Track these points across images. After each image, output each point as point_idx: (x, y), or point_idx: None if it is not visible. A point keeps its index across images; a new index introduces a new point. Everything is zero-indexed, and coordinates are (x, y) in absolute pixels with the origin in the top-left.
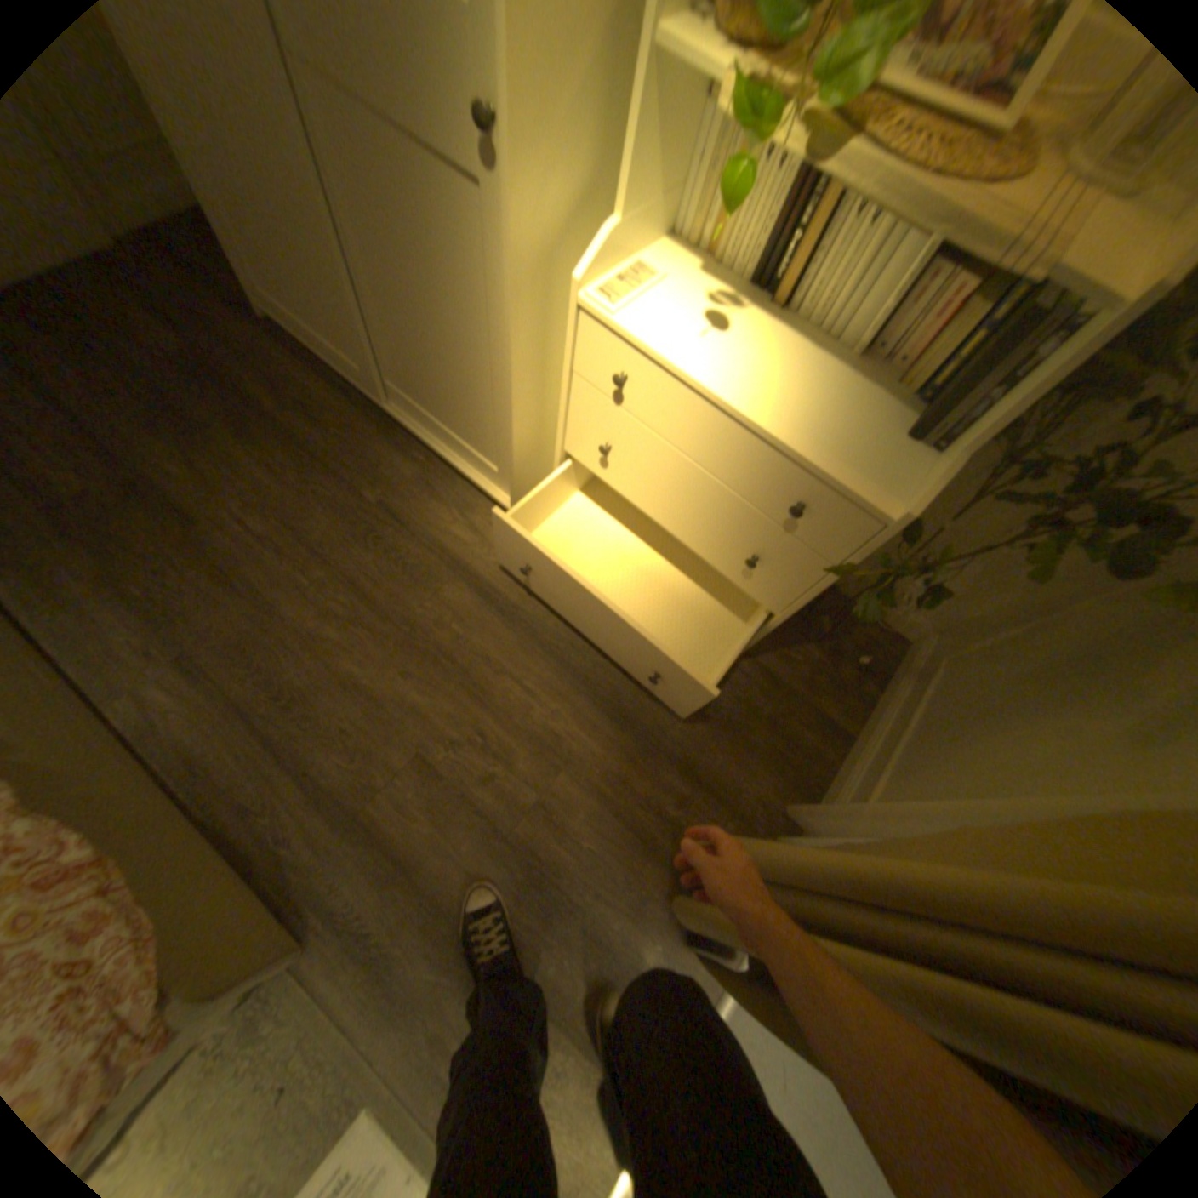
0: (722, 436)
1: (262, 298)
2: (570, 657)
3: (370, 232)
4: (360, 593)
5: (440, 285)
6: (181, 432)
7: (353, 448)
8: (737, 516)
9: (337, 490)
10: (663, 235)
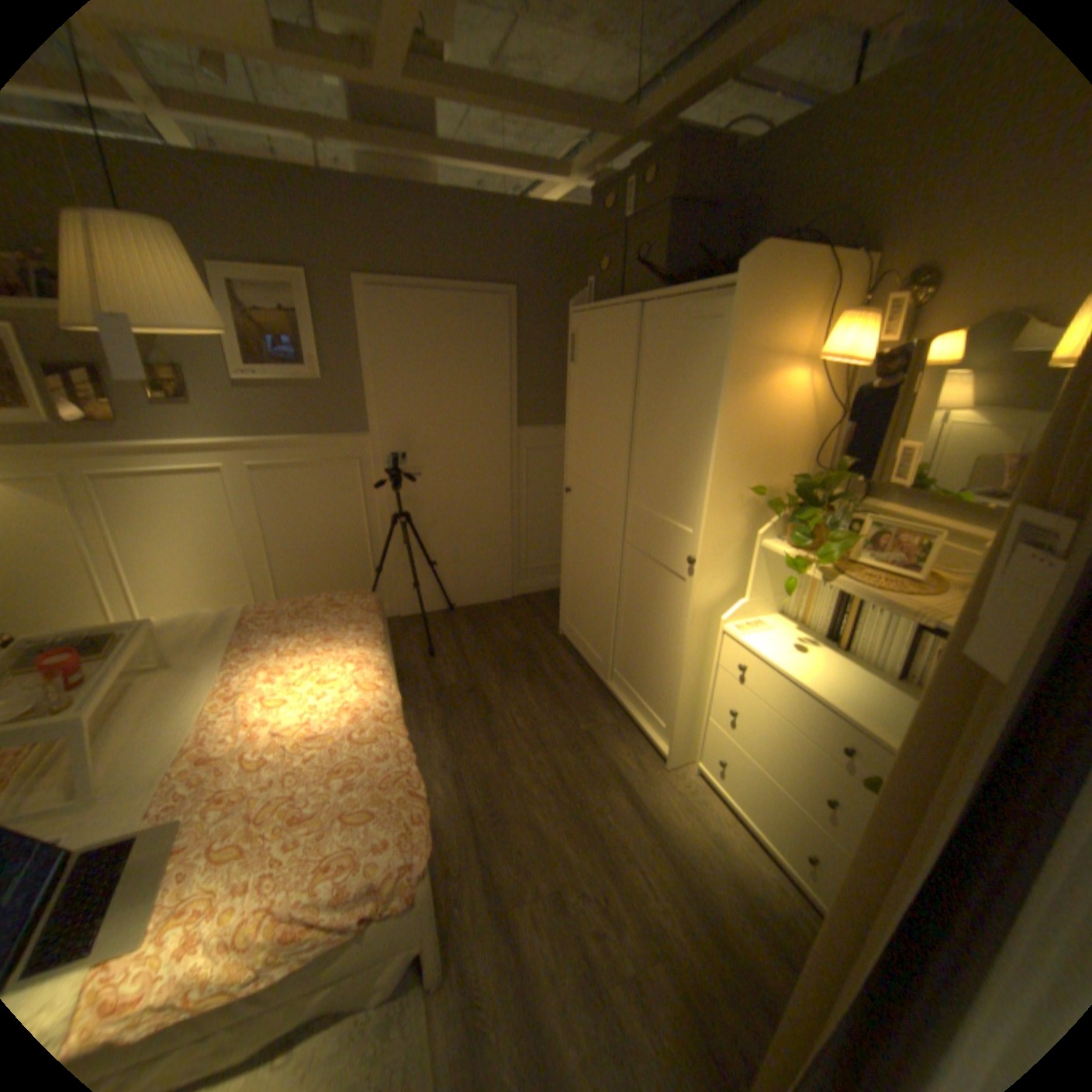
0: (800, 701)
1: (566, 623)
2: (688, 874)
3: (633, 596)
4: (559, 774)
5: (659, 617)
6: (504, 671)
7: (582, 699)
8: (817, 762)
9: (567, 717)
10: (777, 612)
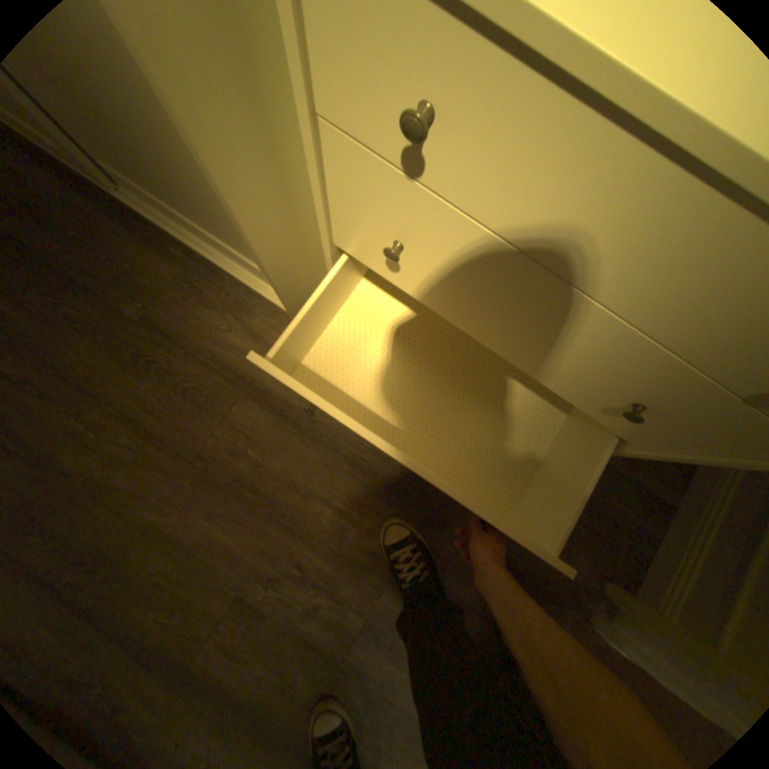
0: (682, 247)
1: None
2: (378, 467)
3: None
4: (141, 431)
5: None
6: None
7: (96, 252)
8: (633, 363)
9: (89, 309)
10: None
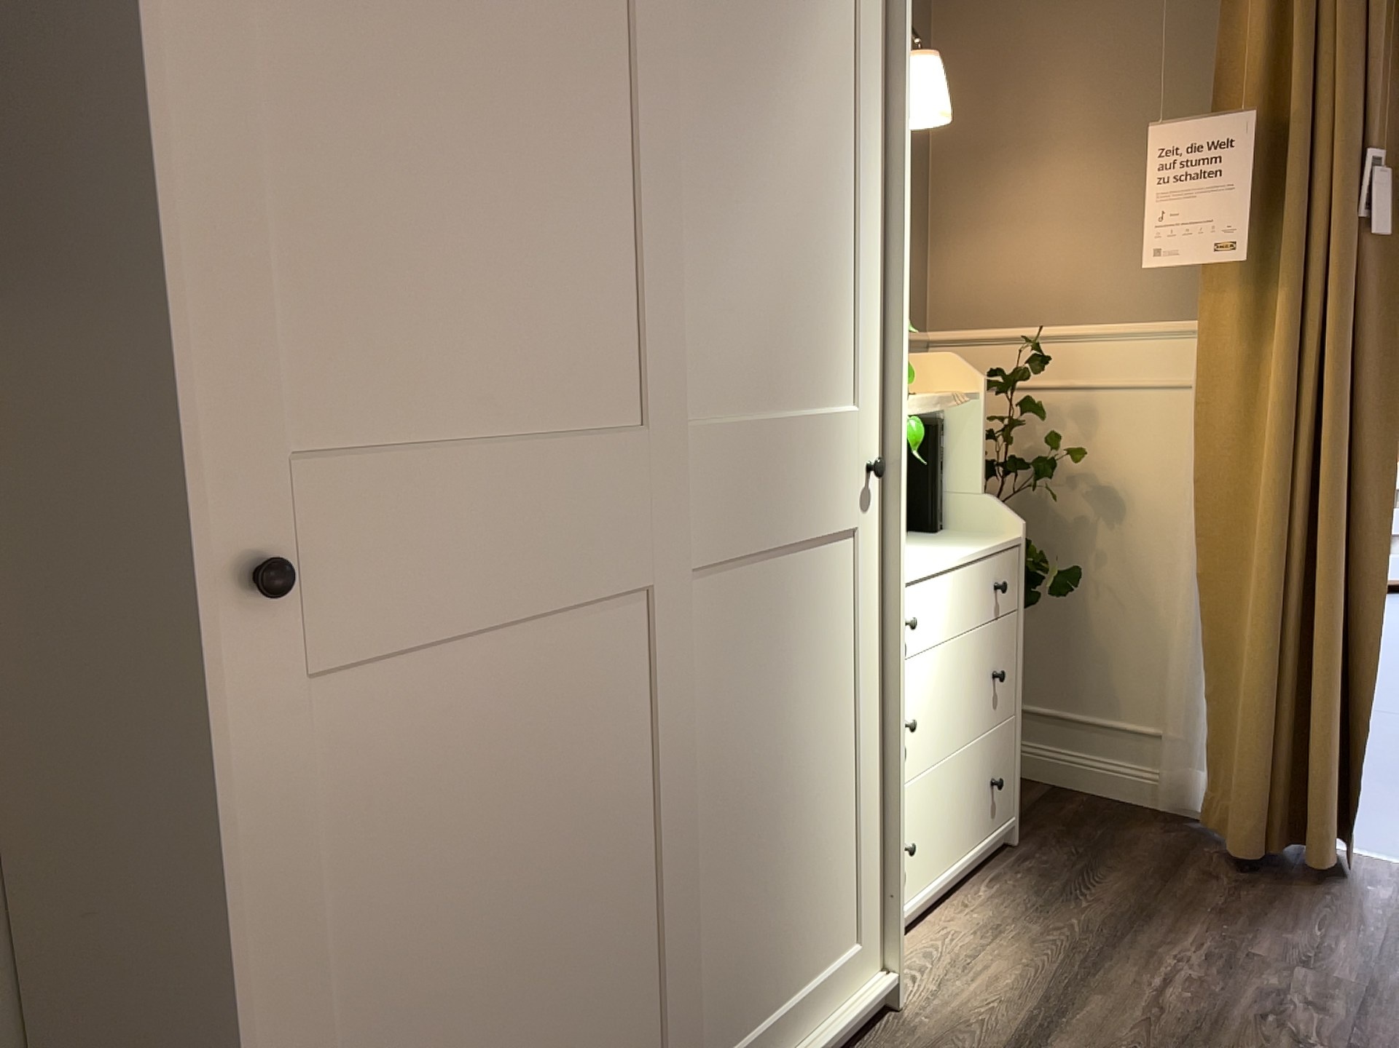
0: (953, 589)
1: None
2: (1081, 939)
3: (730, 726)
4: None
5: (808, 691)
6: None
7: None
8: (972, 647)
9: None
10: None
